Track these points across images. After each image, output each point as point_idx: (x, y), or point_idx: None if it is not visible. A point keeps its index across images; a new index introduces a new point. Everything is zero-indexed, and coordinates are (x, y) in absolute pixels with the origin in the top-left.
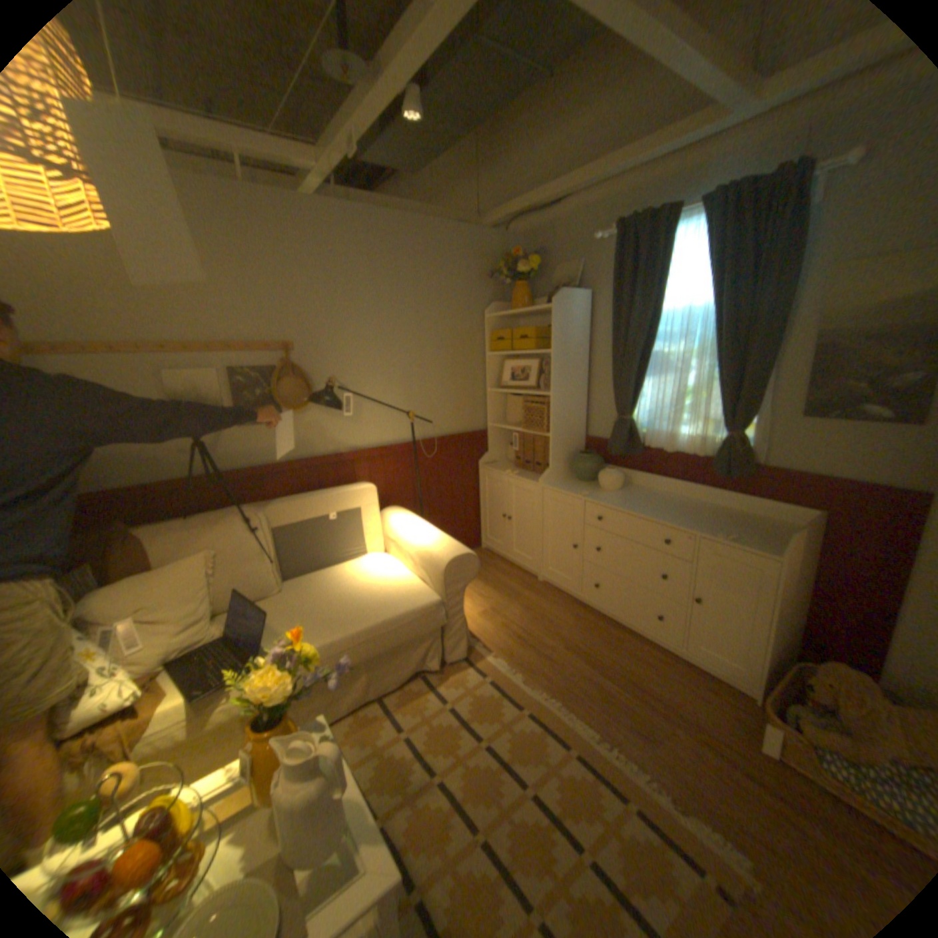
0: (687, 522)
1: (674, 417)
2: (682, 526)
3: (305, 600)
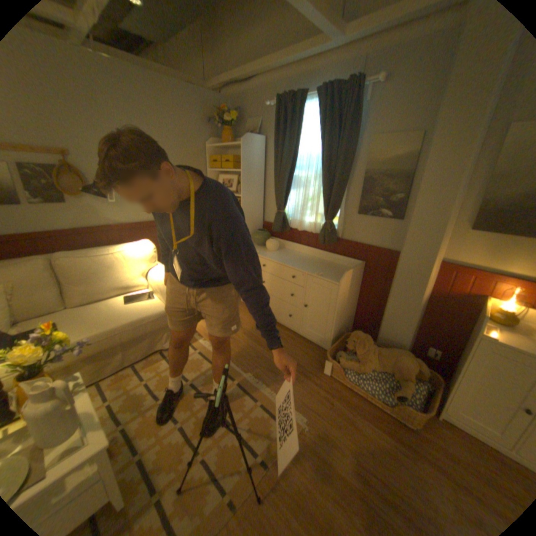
0: (303, 267)
1: (302, 212)
2: (299, 269)
3: (81, 313)
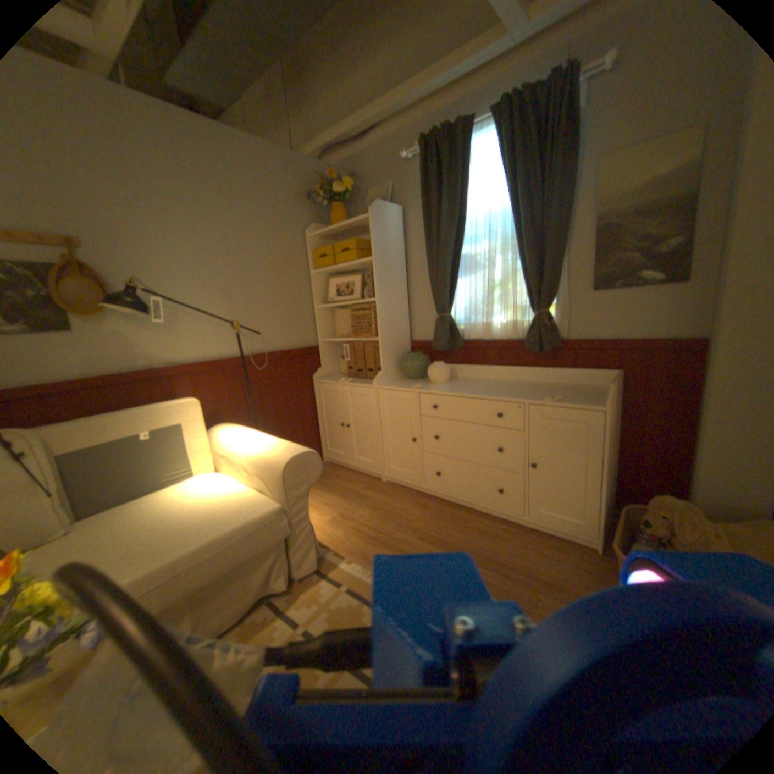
0: (514, 394)
1: (487, 306)
2: (510, 397)
3: (100, 536)
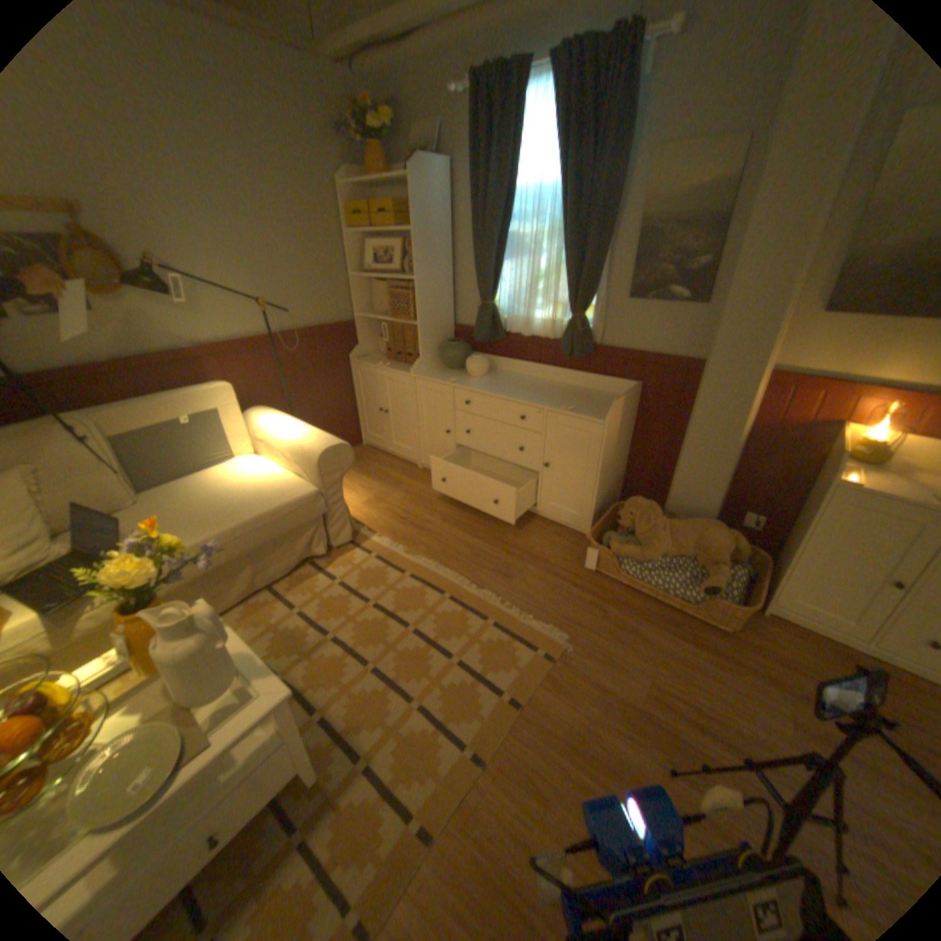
0: (537, 400)
1: (528, 302)
2: (532, 403)
3: (166, 507)
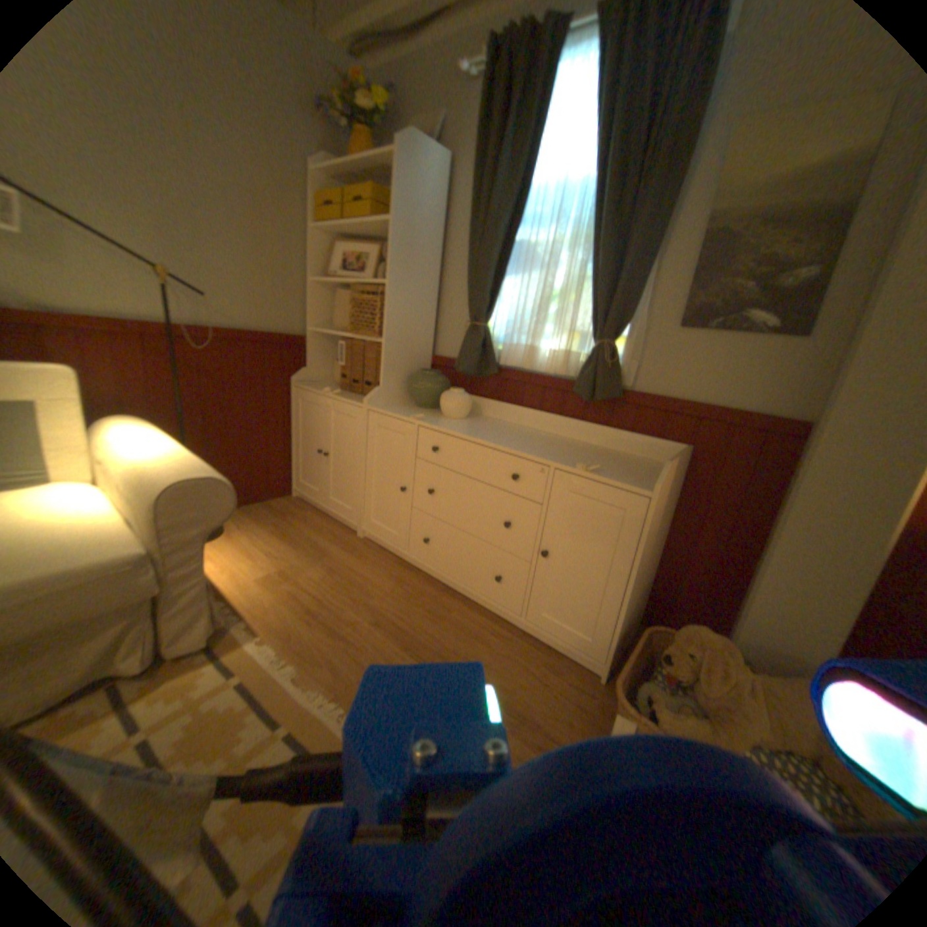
0: (540, 452)
1: (536, 322)
2: (534, 456)
3: None
